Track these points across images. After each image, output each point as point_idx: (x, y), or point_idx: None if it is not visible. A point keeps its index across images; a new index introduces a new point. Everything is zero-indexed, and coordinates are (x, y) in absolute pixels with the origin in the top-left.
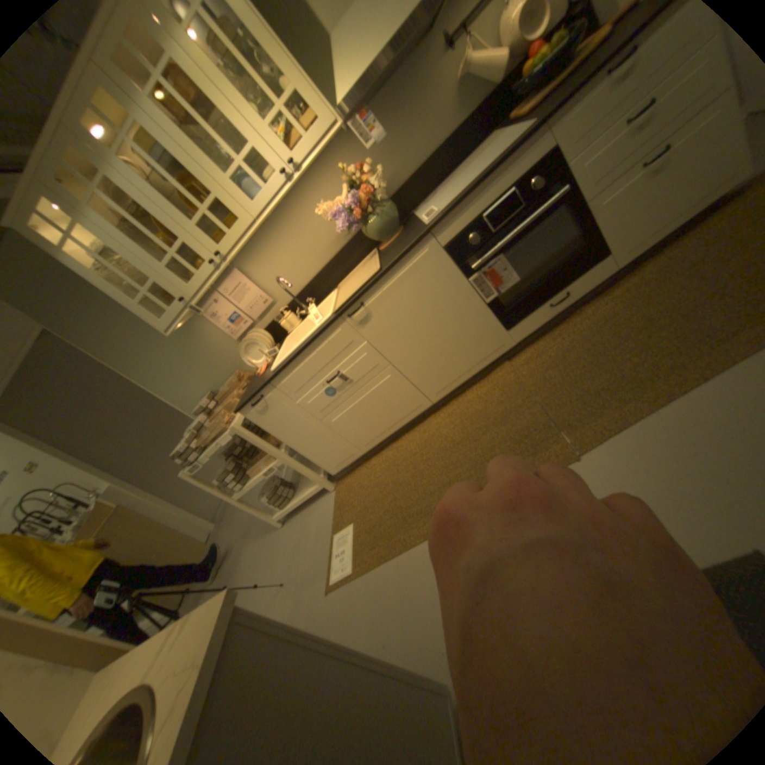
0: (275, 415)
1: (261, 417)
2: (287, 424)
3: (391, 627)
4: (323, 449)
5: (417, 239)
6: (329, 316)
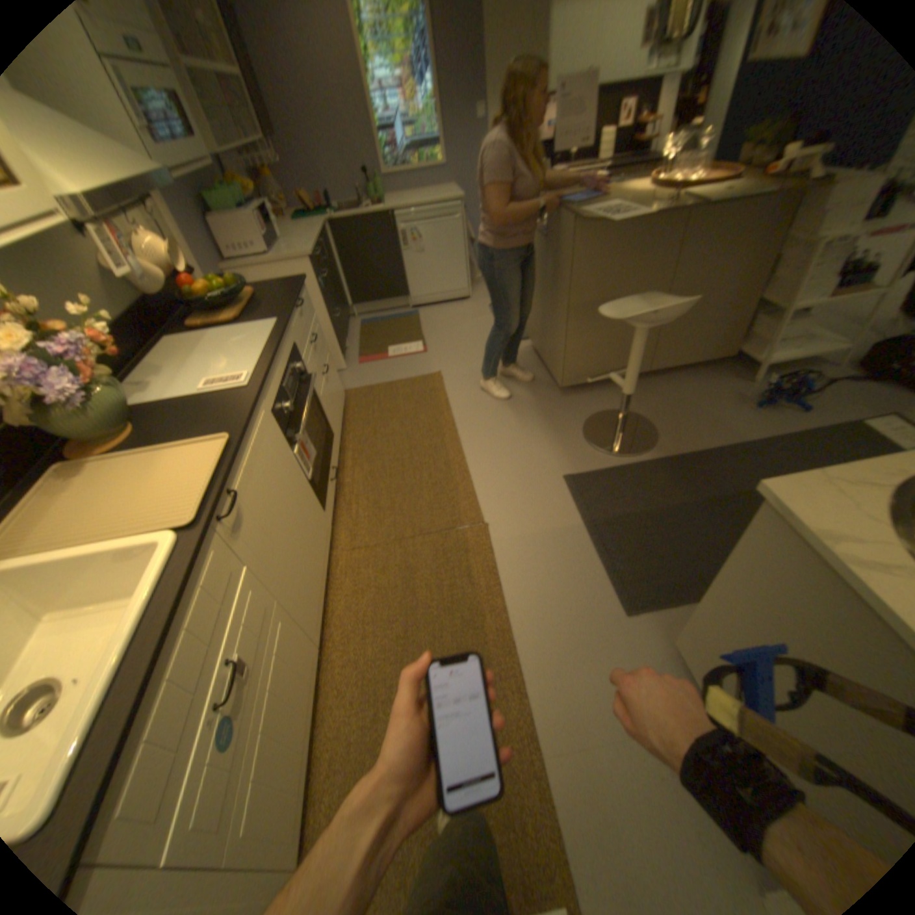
0: None
1: None
2: None
3: (639, 768)
4: None
5: (258, 399)
6: (172, 540)
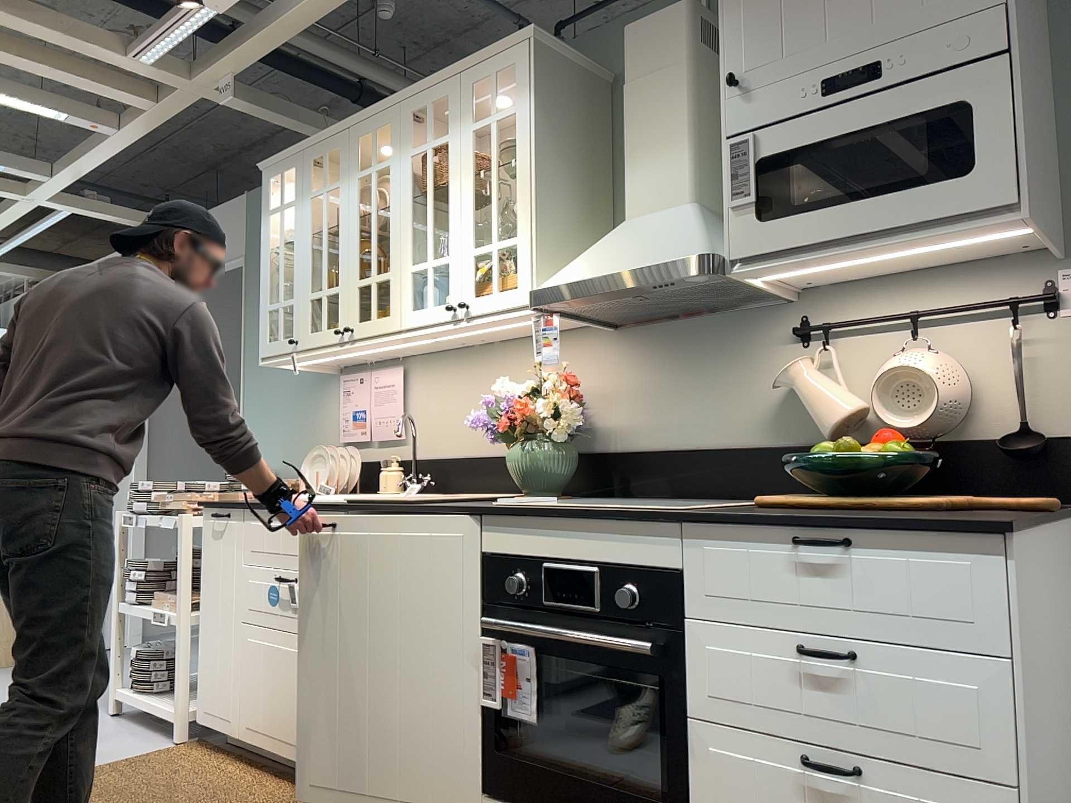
0: (217, 554)
1: (209, 539)
2: (217, 581)
3: None
4: (214, 665)
5: (457, 509)
6: (342, 500)
